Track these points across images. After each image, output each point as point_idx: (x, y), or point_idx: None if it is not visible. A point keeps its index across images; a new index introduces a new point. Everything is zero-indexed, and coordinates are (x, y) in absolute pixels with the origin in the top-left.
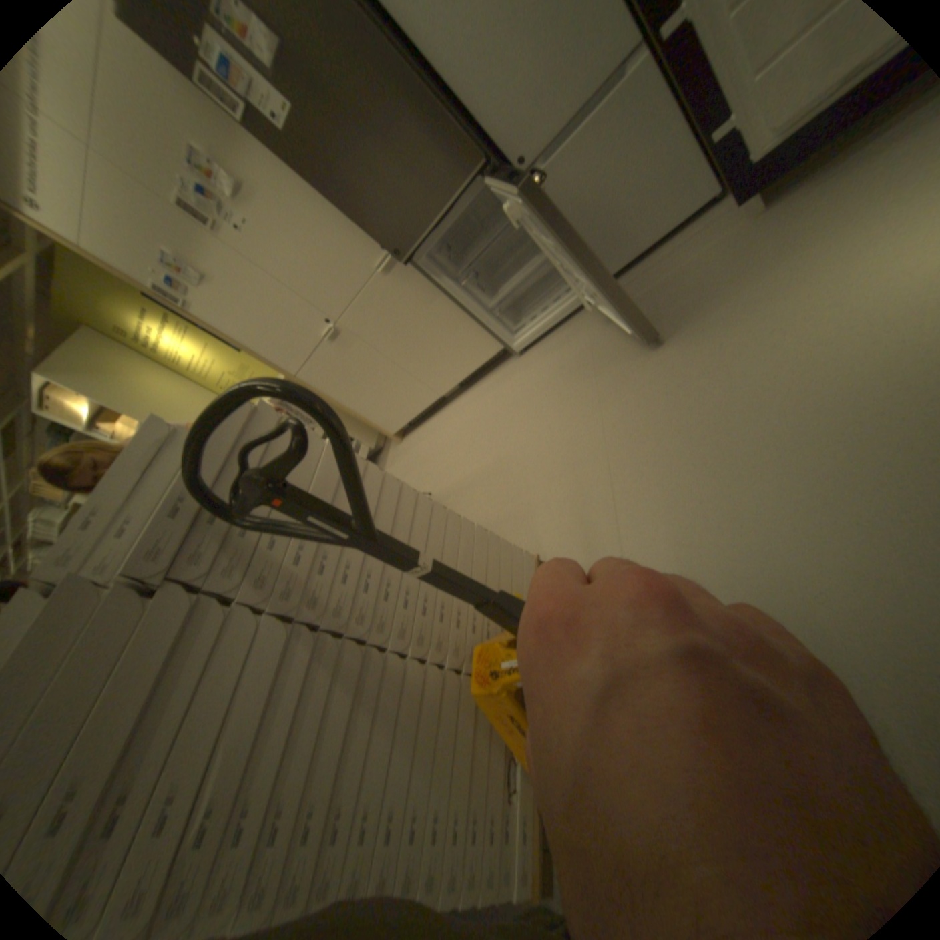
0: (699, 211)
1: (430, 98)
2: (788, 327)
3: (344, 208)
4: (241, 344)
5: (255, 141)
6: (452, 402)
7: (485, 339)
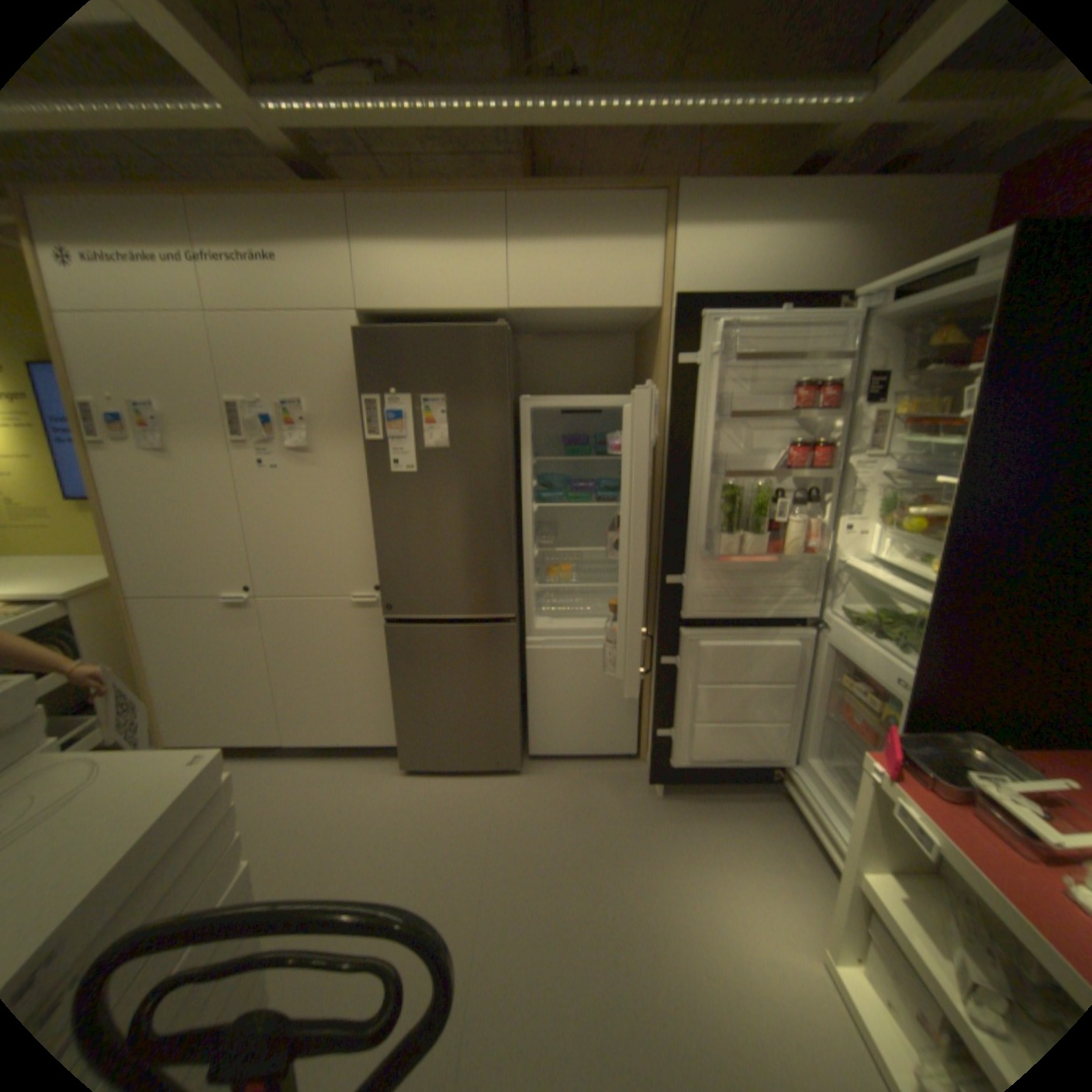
0: (613, 757)
1: (511, 558)
2: (666, 946)
3: (375, 541)
4: (104, 521)
5: (357, 450)
6: (284, 761)
7: (385, 726)
